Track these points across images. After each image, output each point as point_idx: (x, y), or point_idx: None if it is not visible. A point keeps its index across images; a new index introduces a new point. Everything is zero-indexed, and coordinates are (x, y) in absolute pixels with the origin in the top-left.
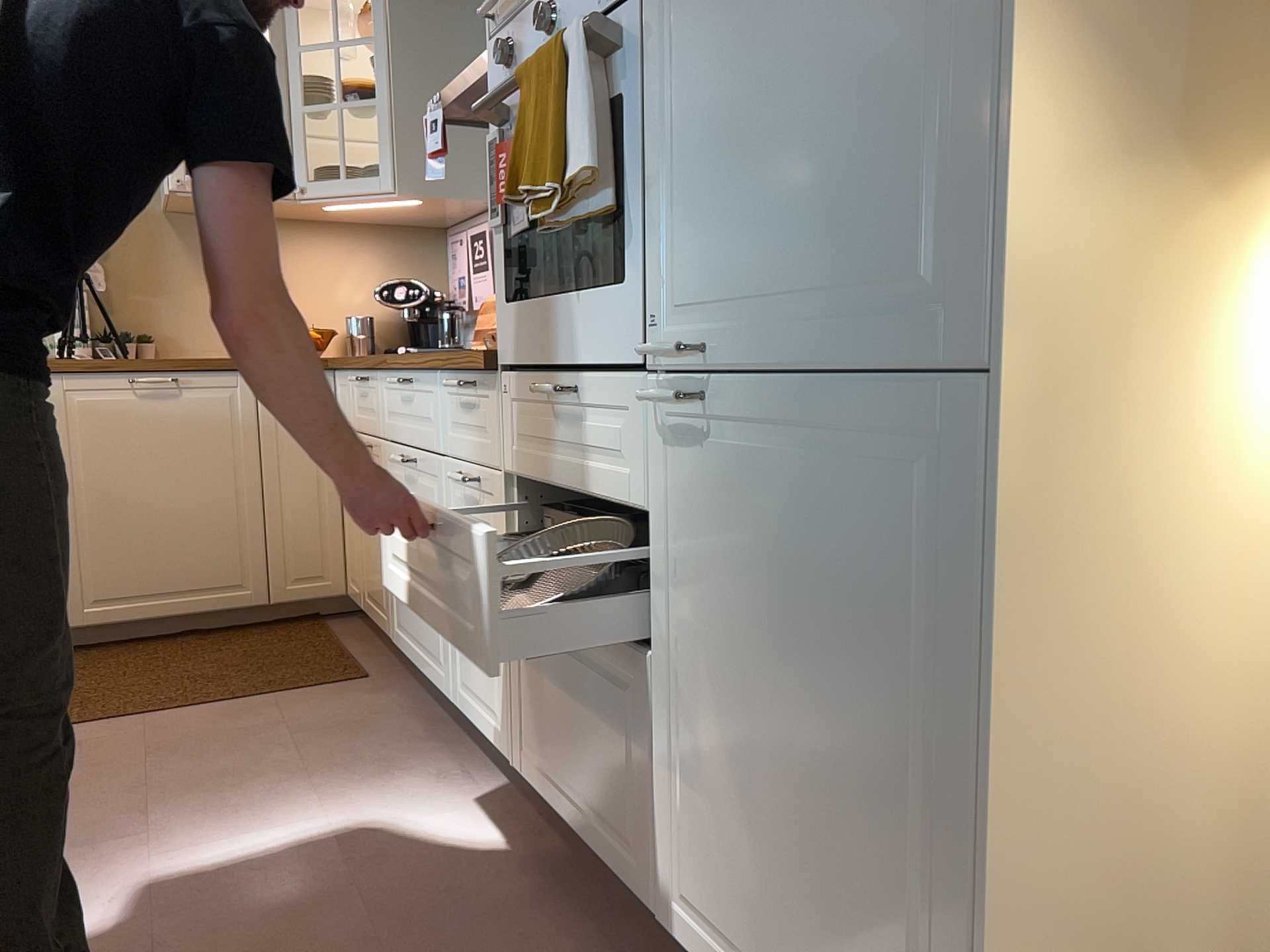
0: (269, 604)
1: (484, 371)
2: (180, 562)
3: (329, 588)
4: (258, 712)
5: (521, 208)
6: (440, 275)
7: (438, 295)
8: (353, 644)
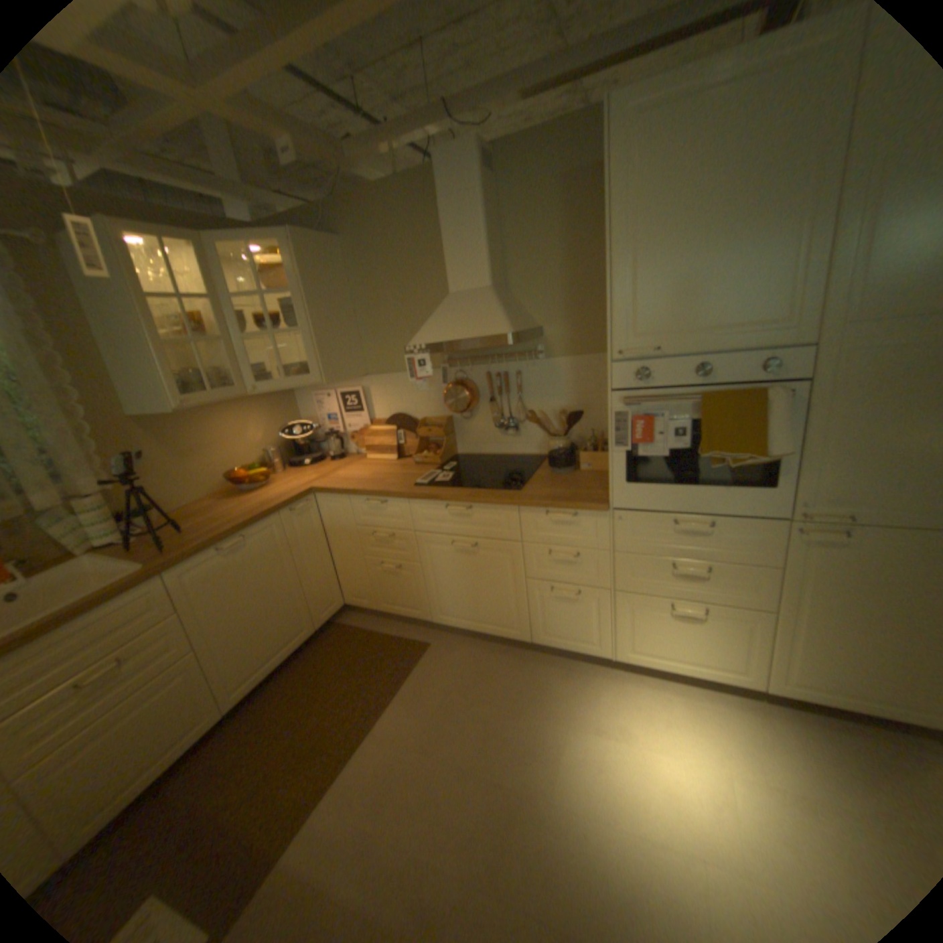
0: (316, 631)
1: (600, 511)
2: (271, 638)
3: (338, 606)
4: (419, 694)
5: (652, 446)
6: (295, 411)
7: (317, 427)
8: (380, 629)
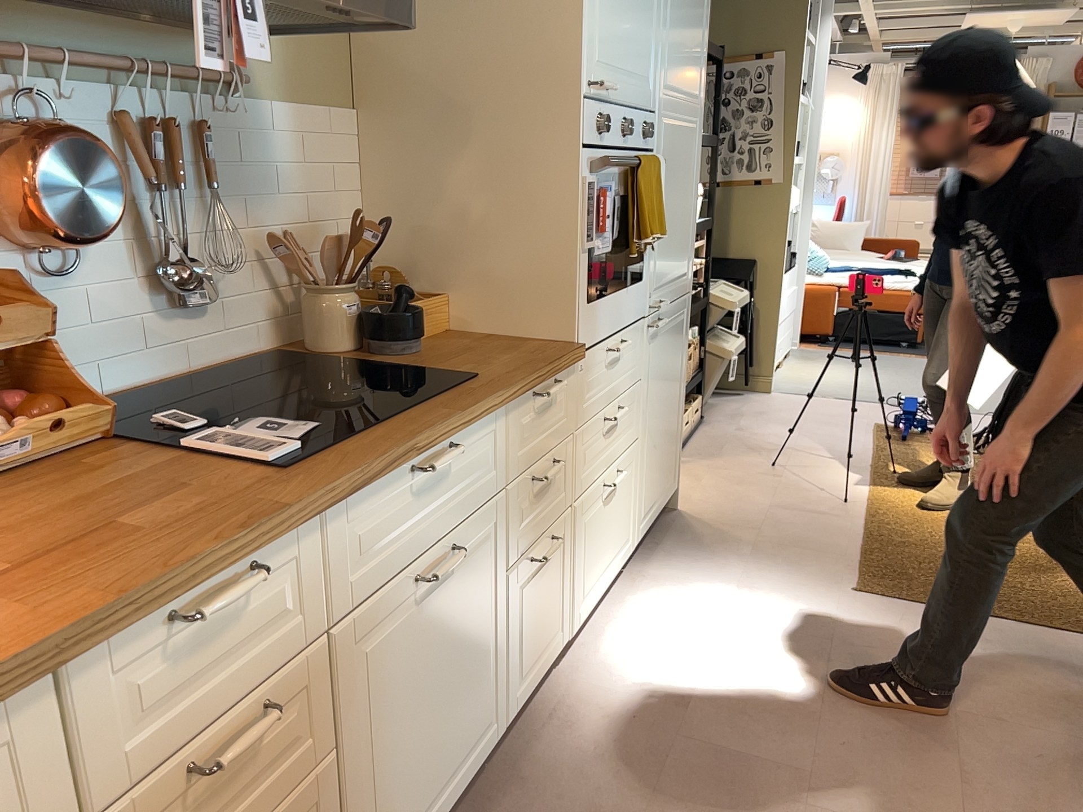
0: None
1: (579, 360)
2: None
3: None
4: None
5: (604, 237)
6: None
7: None
8: None
